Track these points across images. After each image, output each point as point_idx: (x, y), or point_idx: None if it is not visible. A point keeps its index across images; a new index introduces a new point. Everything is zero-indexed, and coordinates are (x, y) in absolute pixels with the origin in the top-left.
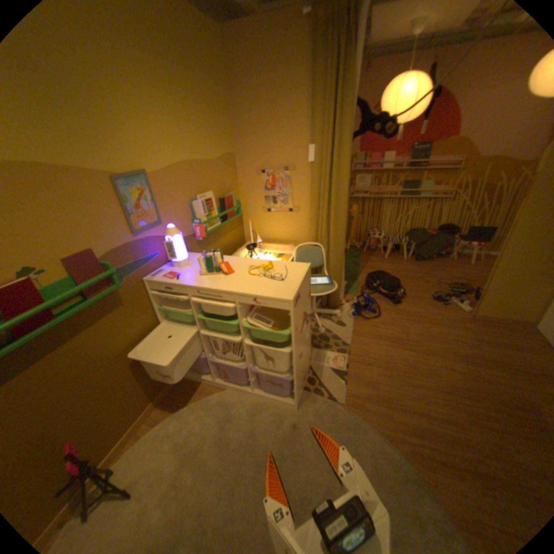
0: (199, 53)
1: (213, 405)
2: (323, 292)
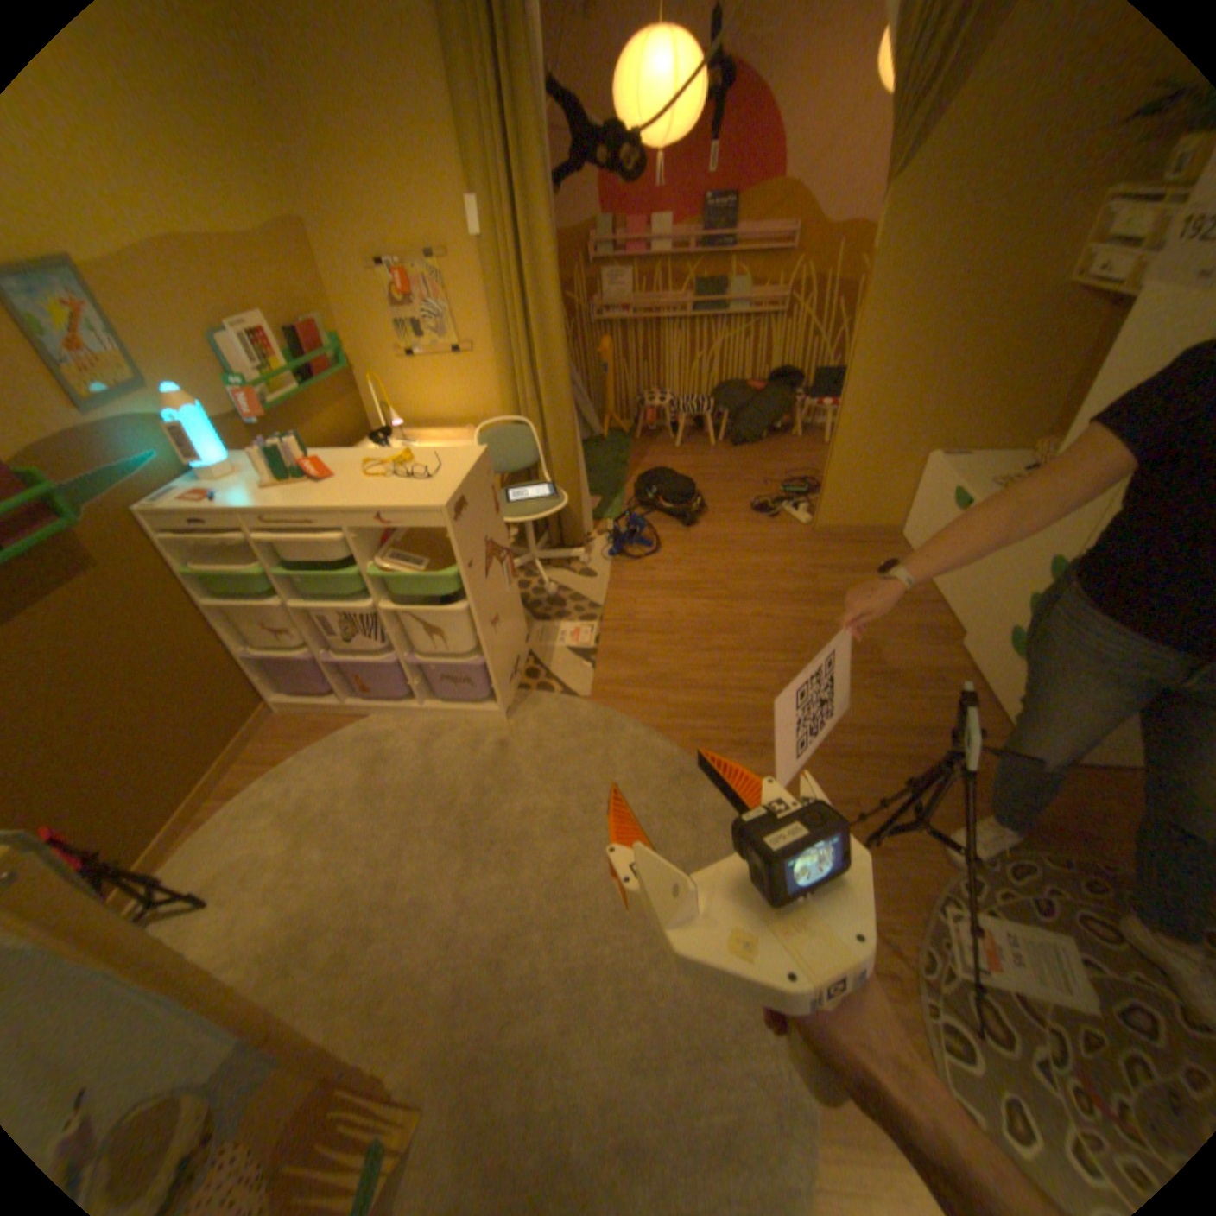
0: None
1: (347, 744)
2: (539, 513)
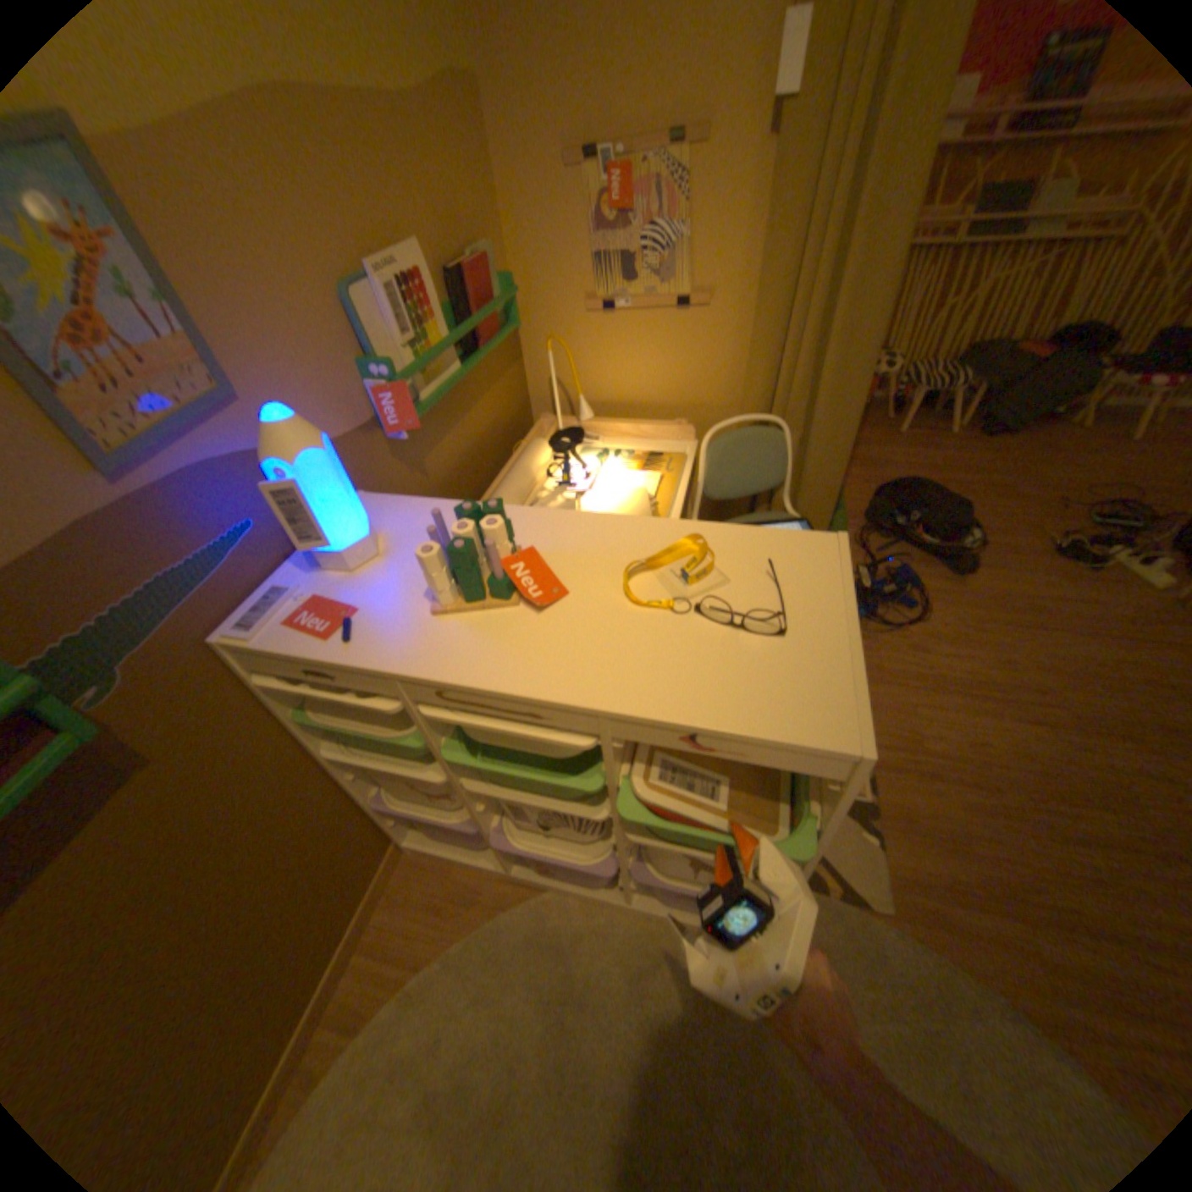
0: None
1: (517, 948)
2: None
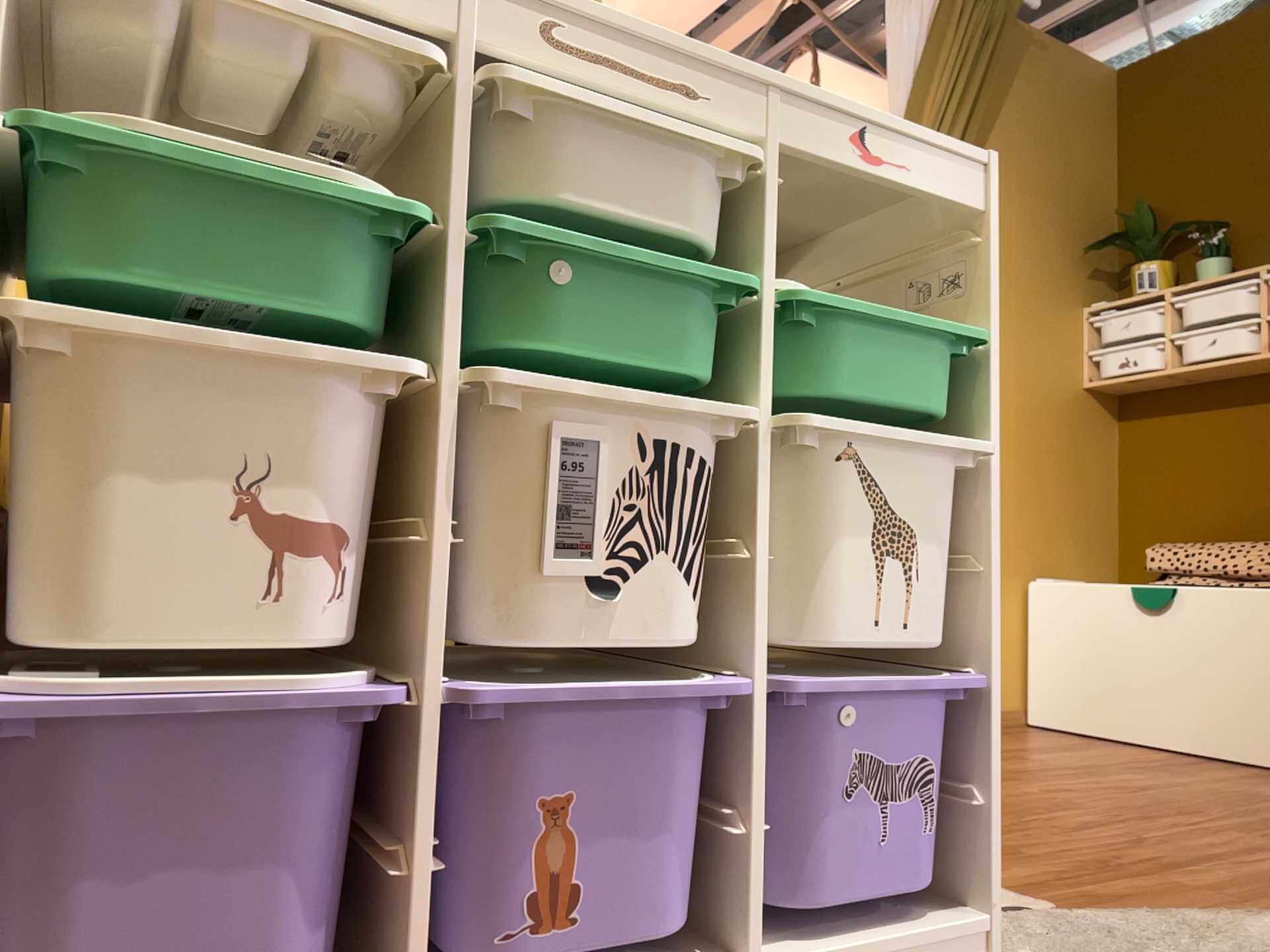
0: None
1: None
2: None
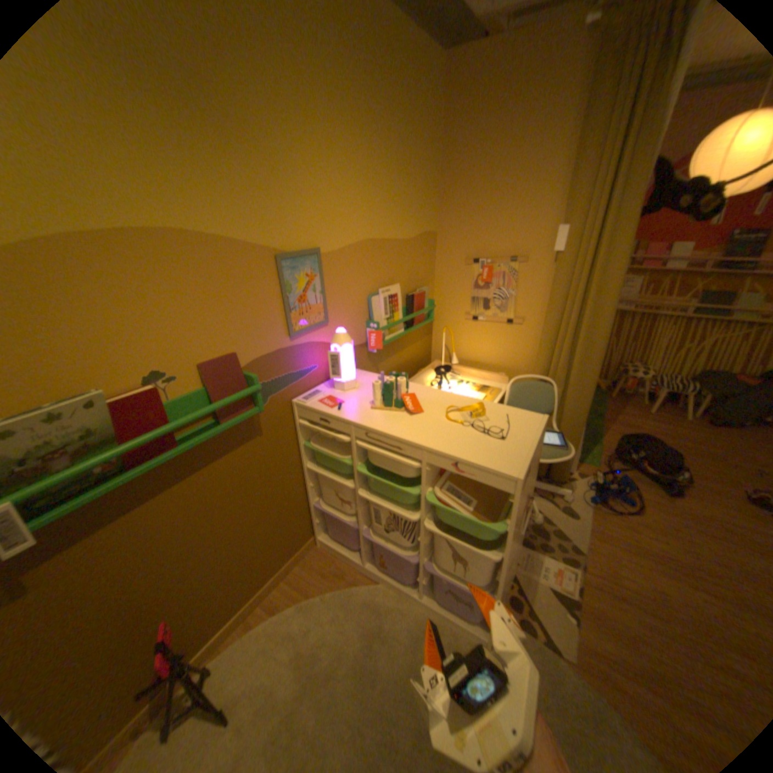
0: (414, 90)
1: (358, 605)
2: (550, 458)
